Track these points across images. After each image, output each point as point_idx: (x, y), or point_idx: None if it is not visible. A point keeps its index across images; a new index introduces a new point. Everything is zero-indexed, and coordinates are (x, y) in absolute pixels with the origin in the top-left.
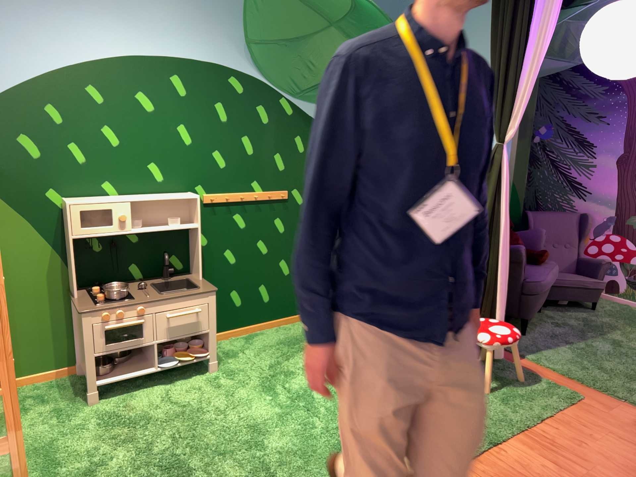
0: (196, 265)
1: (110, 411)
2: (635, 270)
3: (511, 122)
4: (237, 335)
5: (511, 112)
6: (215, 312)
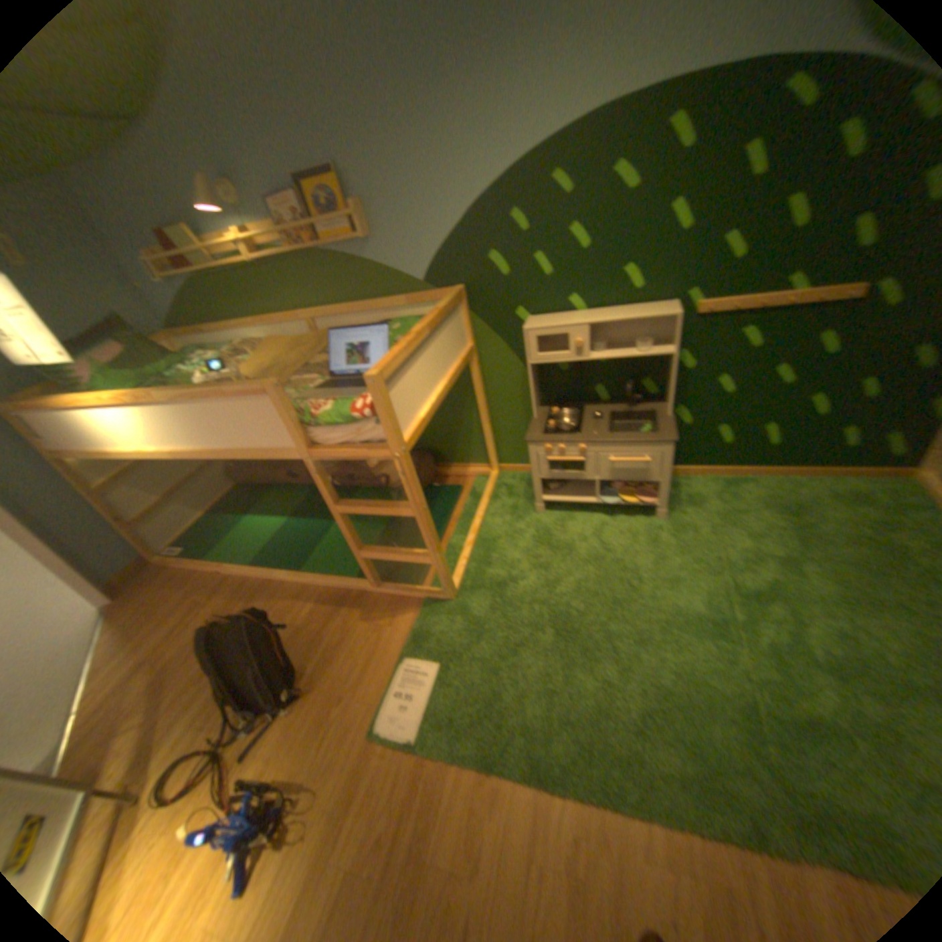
0: (667, 398)
1: (547, 526)
2: None
3: None
4: (719, 474)
5: None
6: (670, 463)
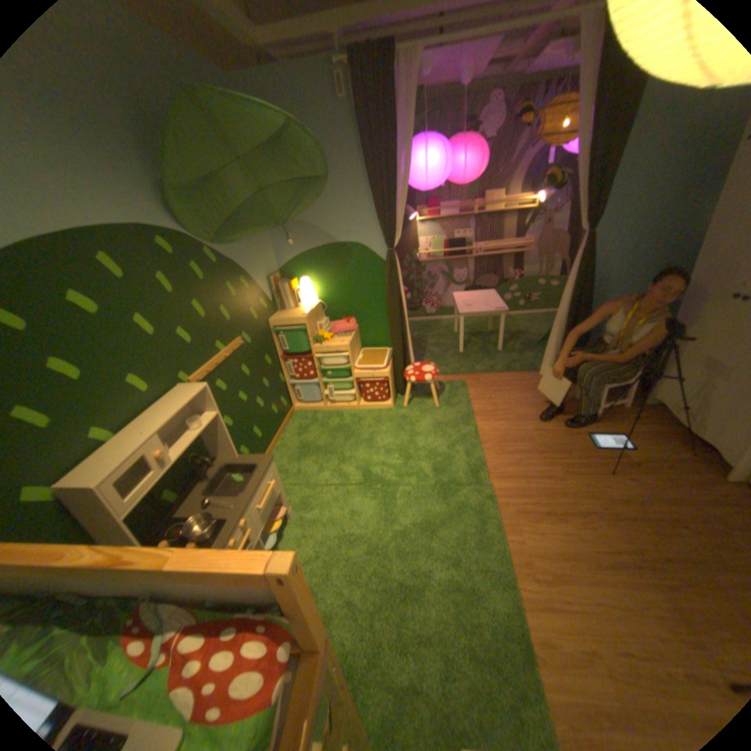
0: (224, 448)
1: None
2: (409, 302)
3: (394, 233)
4: None
5: (395, 226)
6: (276, 473)
